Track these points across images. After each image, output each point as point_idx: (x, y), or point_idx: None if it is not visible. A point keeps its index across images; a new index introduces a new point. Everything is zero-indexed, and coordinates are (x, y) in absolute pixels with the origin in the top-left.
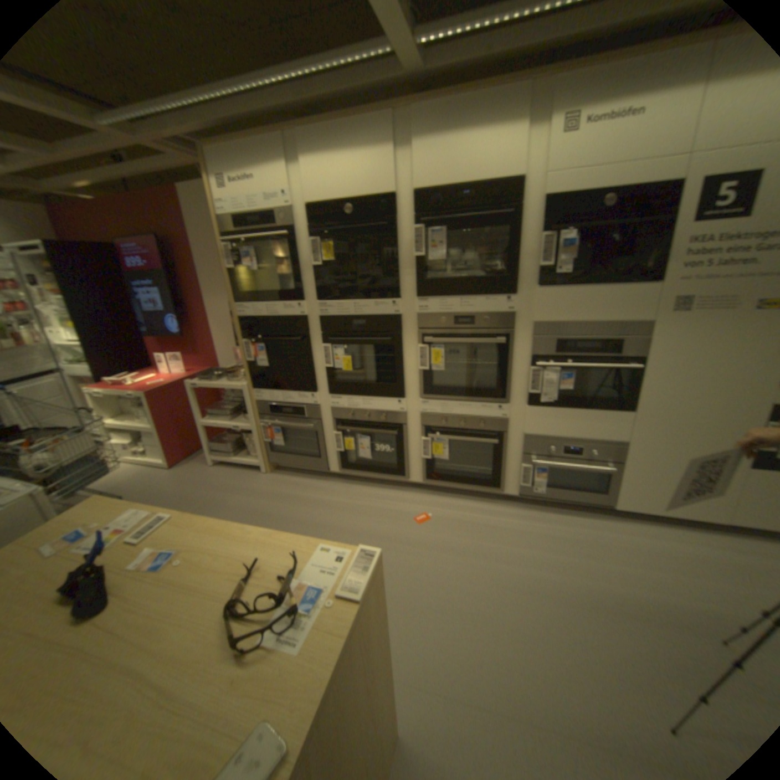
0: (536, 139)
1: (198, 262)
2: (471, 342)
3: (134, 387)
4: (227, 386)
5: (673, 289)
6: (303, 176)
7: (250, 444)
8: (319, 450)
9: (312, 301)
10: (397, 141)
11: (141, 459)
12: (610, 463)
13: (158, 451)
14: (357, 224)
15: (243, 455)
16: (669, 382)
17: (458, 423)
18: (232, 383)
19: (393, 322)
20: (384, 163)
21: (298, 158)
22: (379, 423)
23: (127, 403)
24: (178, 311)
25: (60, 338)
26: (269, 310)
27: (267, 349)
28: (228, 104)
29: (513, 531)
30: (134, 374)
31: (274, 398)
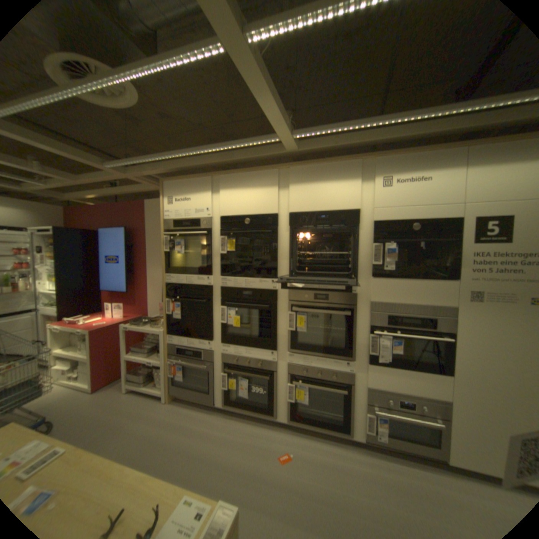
0: (366, 190)
1: (148, 245)
2: (326, 312)
3: (83, 326)
4: (148, 331)
5: (468, 286)
6: (221, 201)
7: (157, 377)
8: (208, 387)
9: (217, 276)
10: (280, 185)
11: (72, 383)
12: (439, 420)
13: (86, 378)
14: (251, 230)
15: (150, 386)
16: (476, 354)
17: (316, 374)
18: (152, 329)
19: (271, 294)
20: (271, 196)
21: (219, 191)
22: (256, 369)
23: (74, 338)
24: (128, 275)
25: (44, 288)
26: (187, 279)
27: (181, 306)
28: (182, 161)
29: (362, 479)
30: (87, 316)
31: (180, 342)
